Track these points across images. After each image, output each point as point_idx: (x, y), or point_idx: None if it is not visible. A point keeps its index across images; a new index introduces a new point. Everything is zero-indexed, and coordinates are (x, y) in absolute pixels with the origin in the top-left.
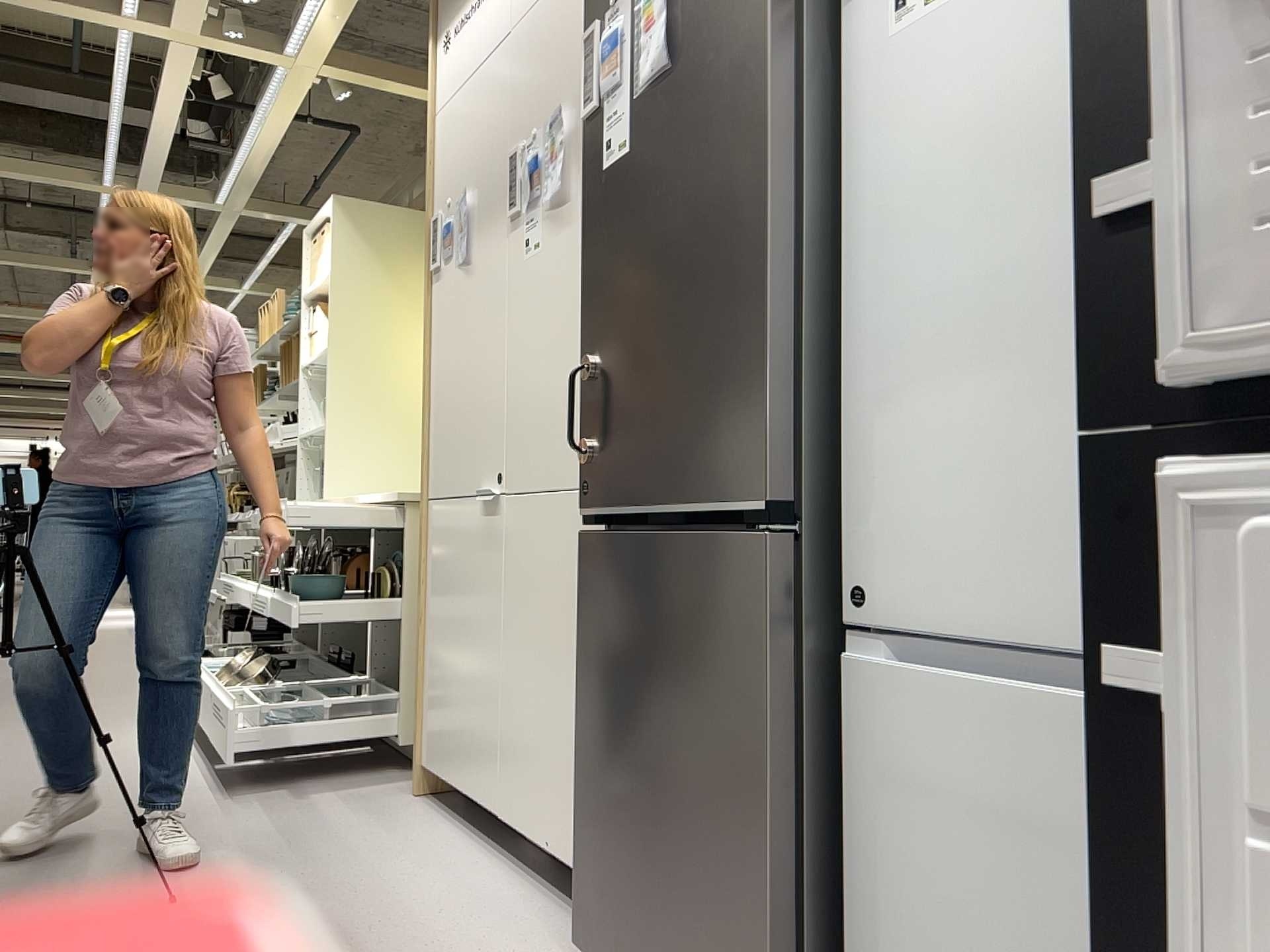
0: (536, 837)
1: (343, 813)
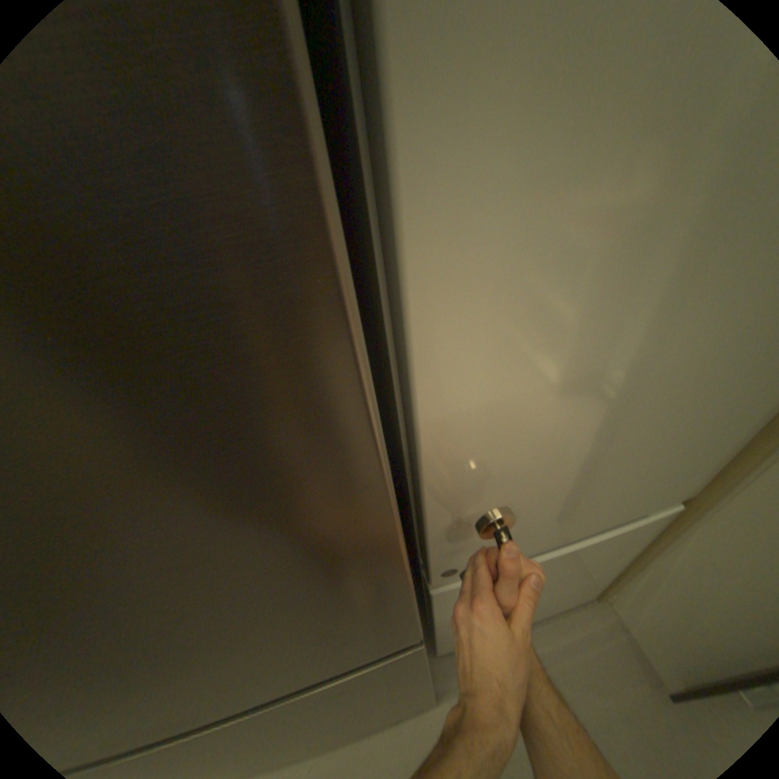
0: None
1: None
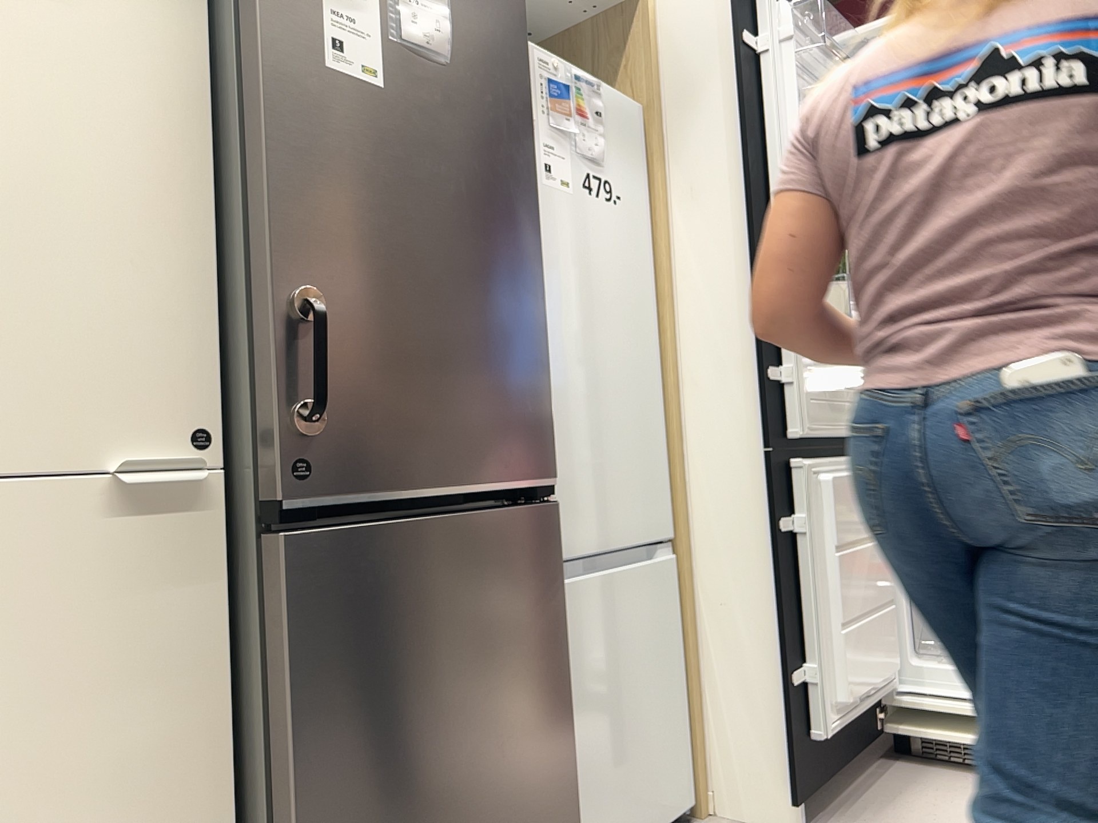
0: None
1: None
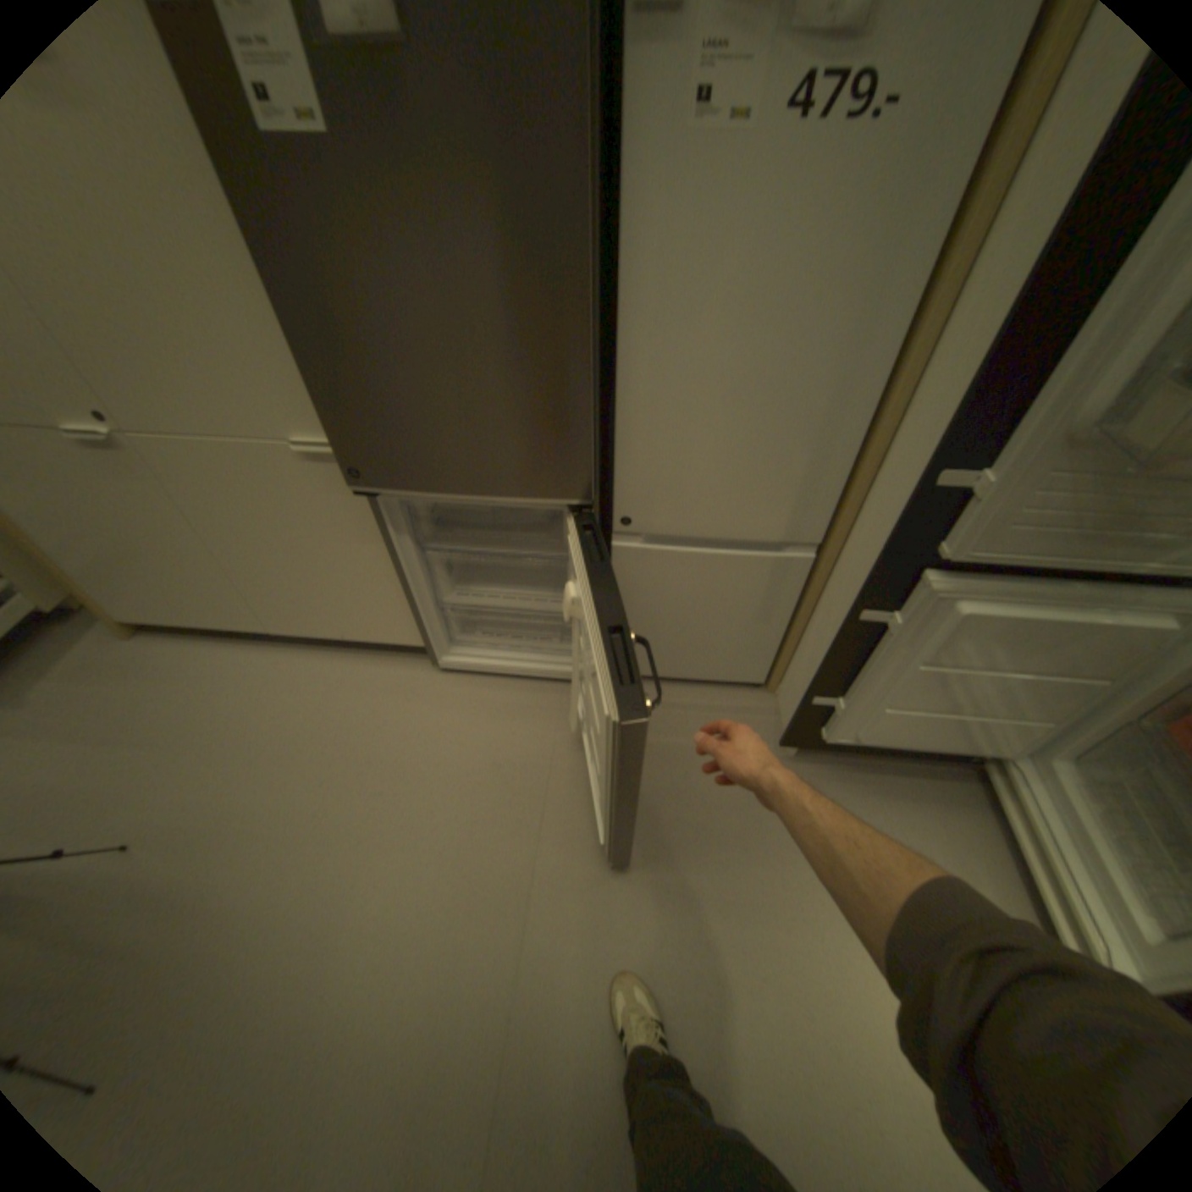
0: (324, 635)
1: (96, 691)
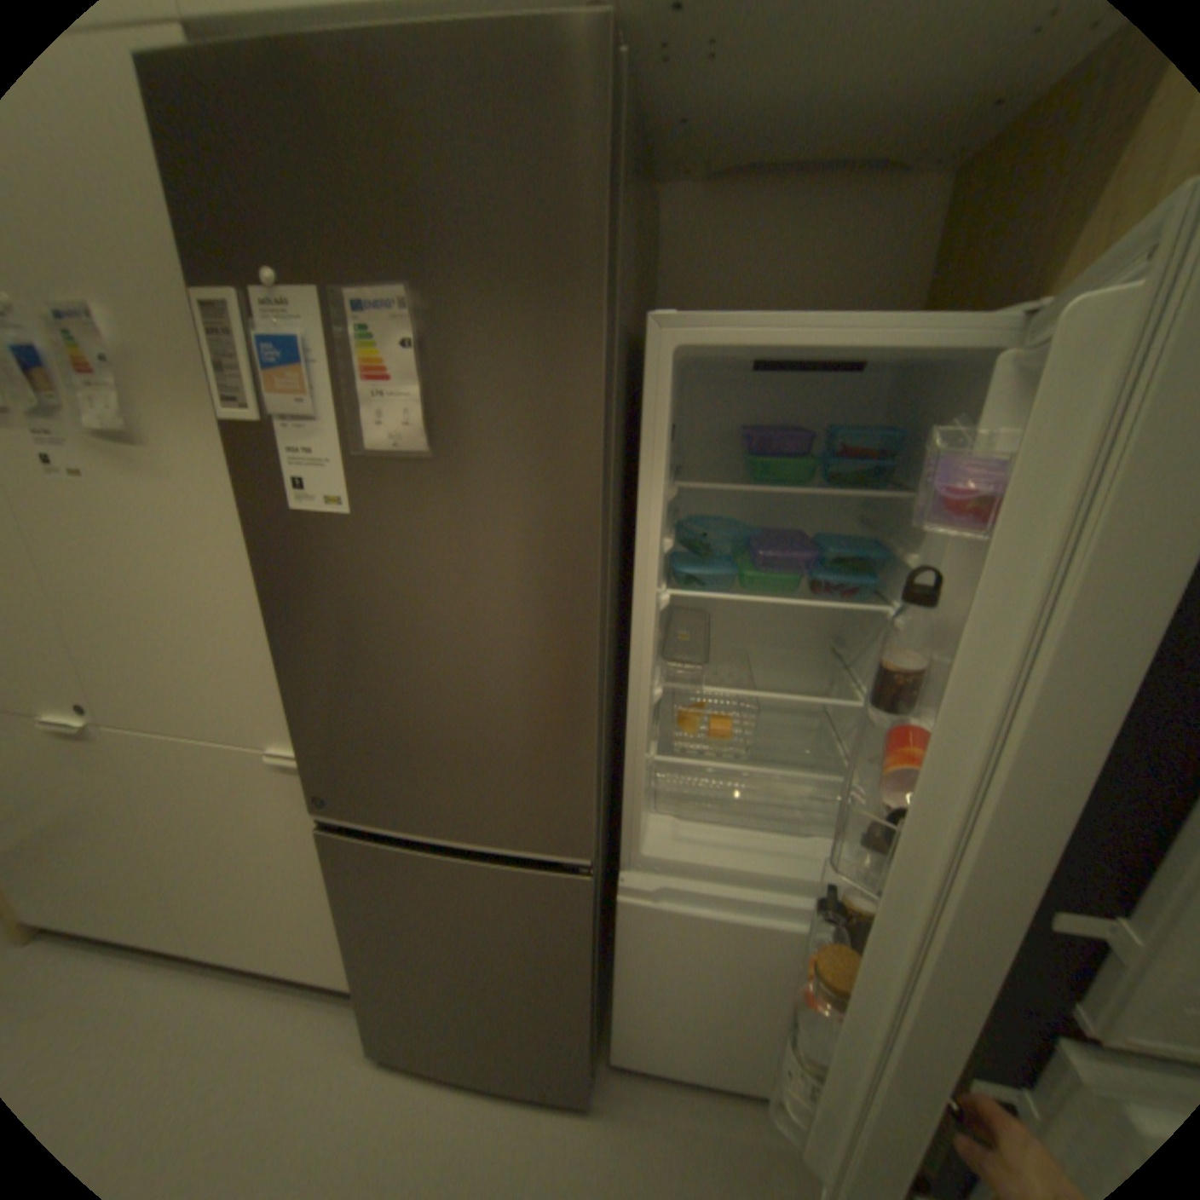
0: (252, 966)
1: None
